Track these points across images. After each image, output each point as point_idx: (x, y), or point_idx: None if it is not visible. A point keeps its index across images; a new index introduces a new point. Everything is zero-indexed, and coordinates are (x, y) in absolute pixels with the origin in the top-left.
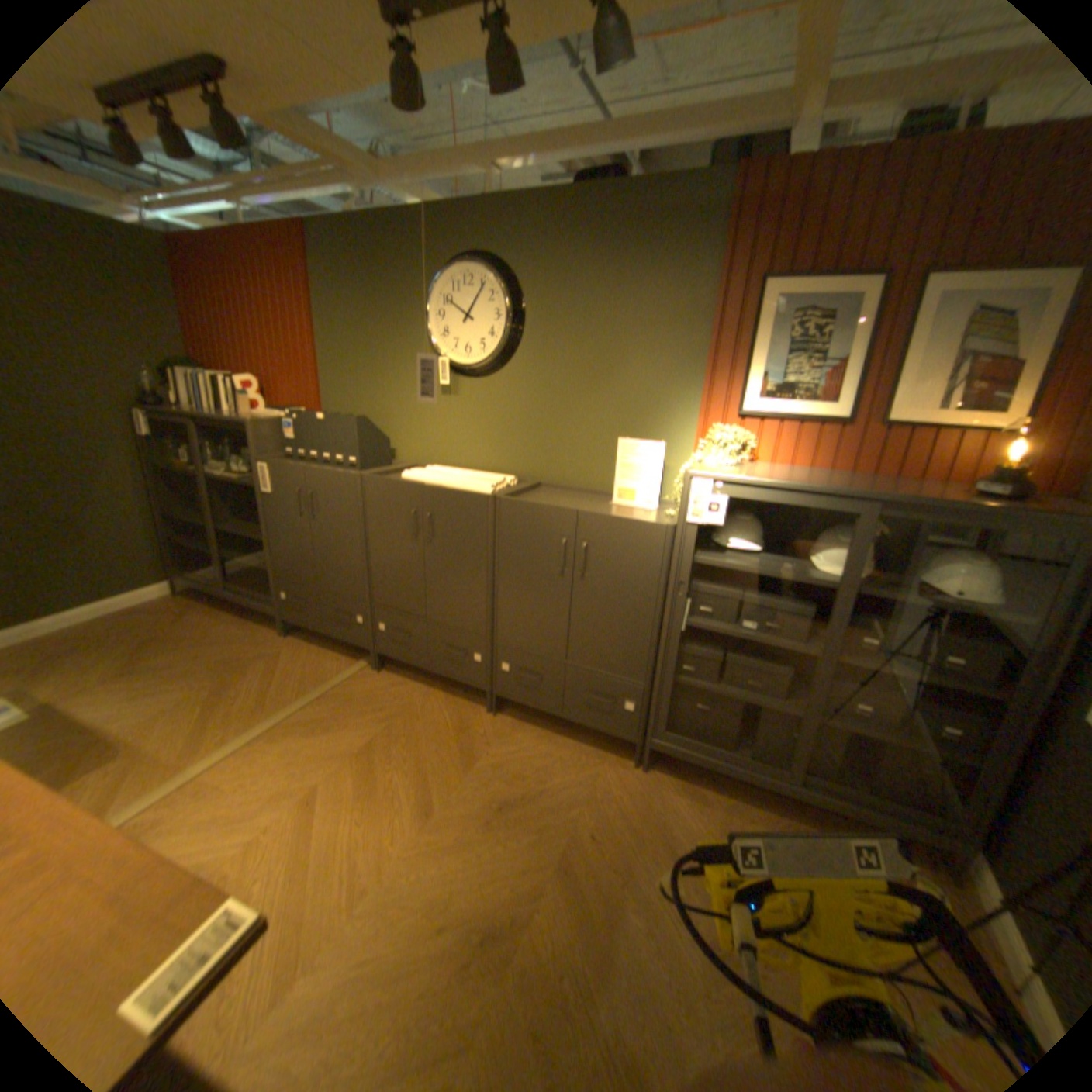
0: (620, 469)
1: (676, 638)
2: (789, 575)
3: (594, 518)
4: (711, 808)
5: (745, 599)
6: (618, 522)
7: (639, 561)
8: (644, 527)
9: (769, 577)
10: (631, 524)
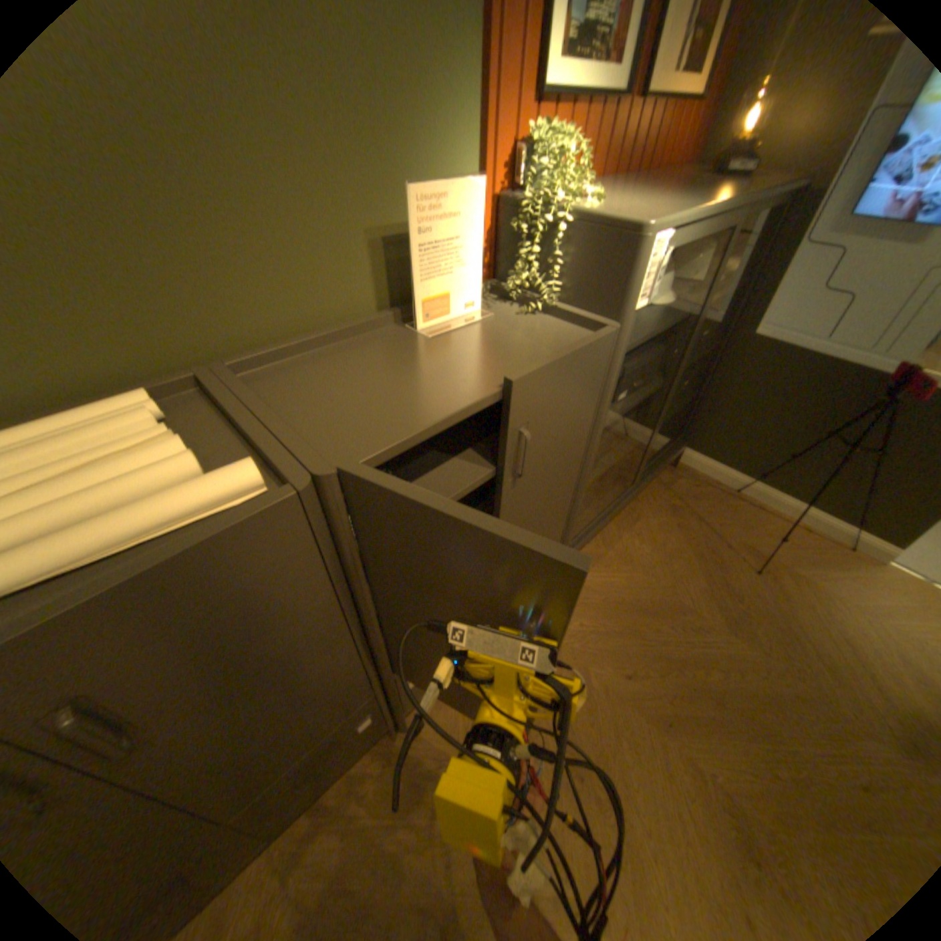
0: (418, 261)
1: (593, 460)
2: (666, 324)
3: (536, 380)
4: (602, 557)
5: (625, 374)
6: (566, 365)
7: (581, 405)
8: (594, 350)
9: (655, 336)
10: (581, 357)
